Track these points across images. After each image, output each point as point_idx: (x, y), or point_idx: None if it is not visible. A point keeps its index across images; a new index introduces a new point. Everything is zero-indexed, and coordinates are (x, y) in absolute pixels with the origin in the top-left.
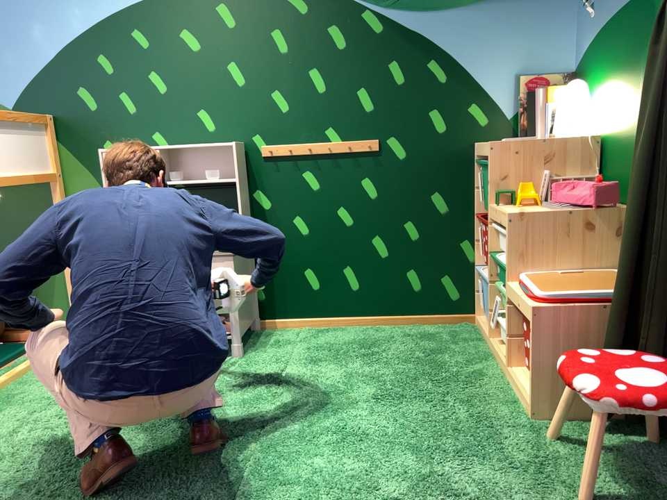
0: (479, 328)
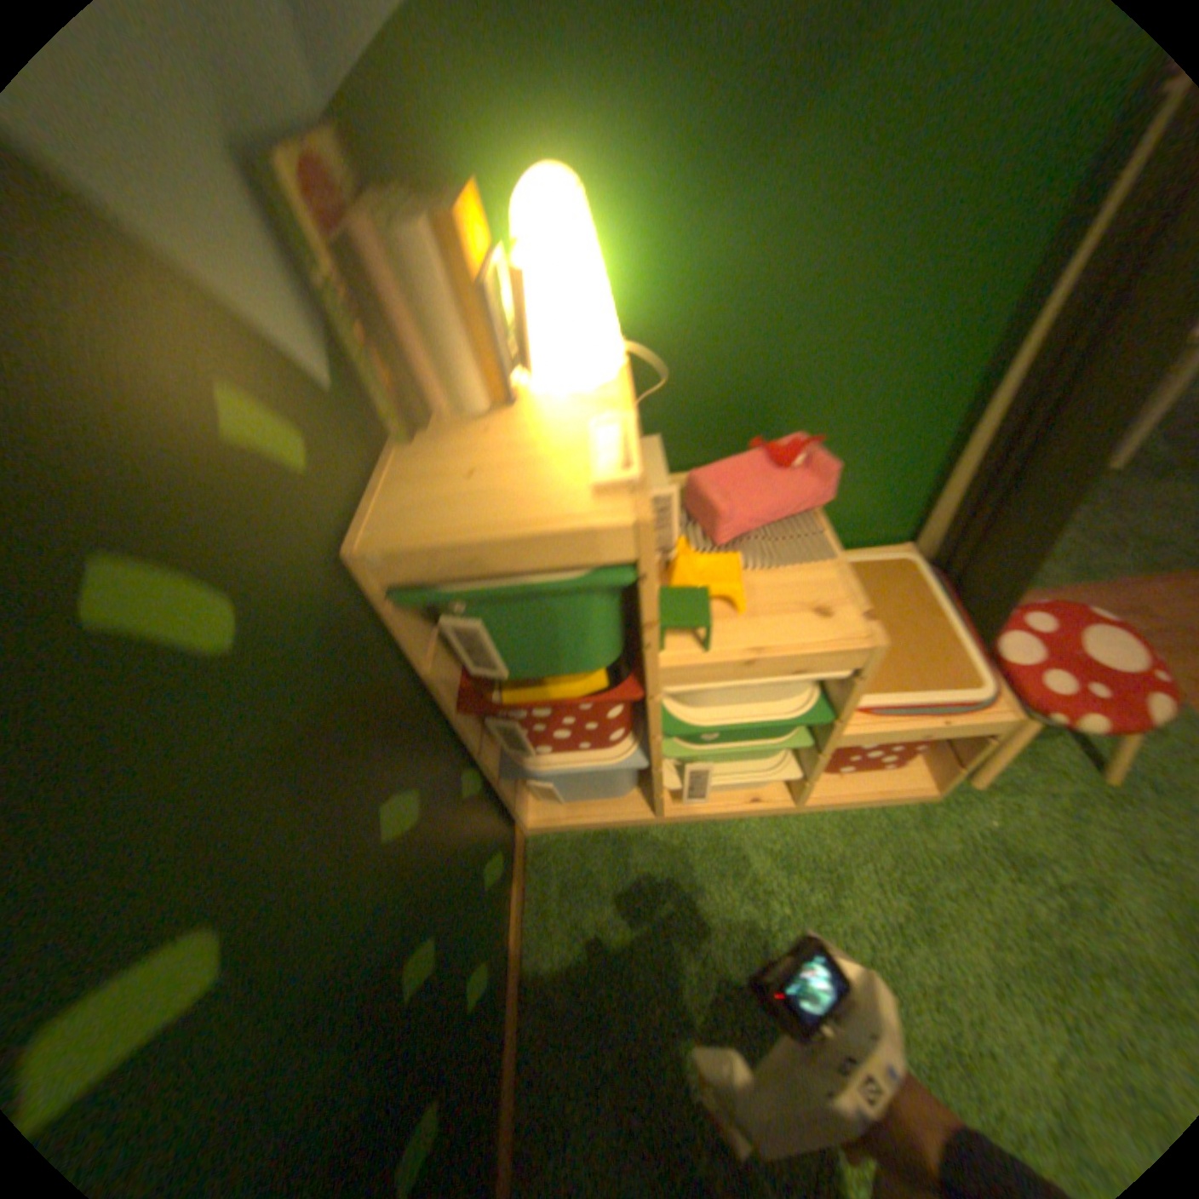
0: (564, 826)
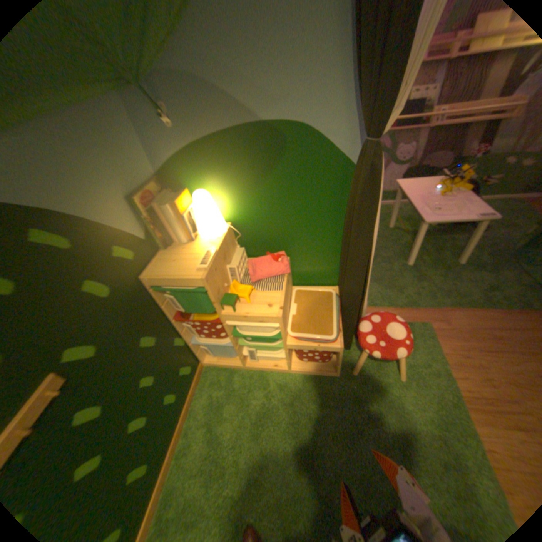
0: (215, 365)
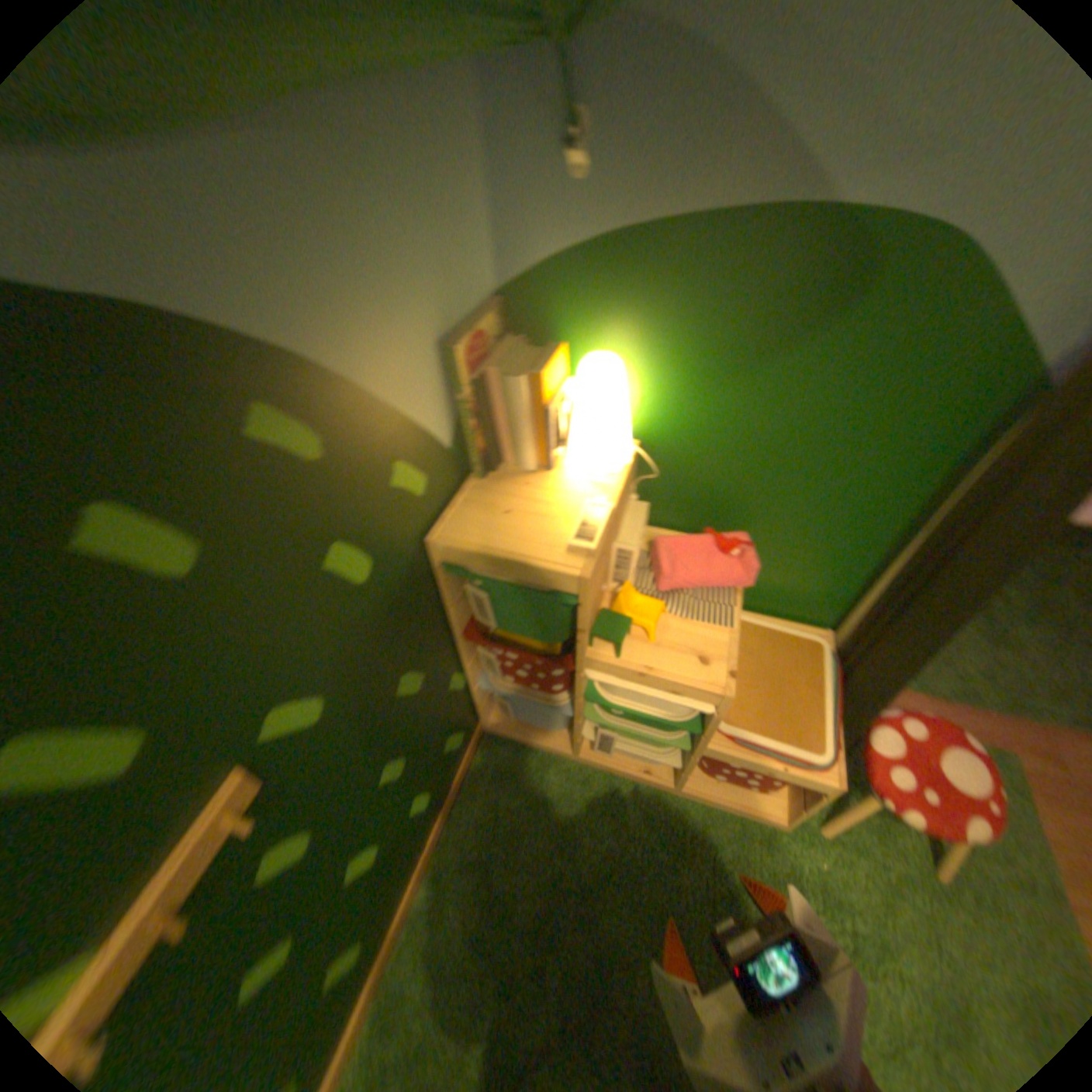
0: (511, 735)
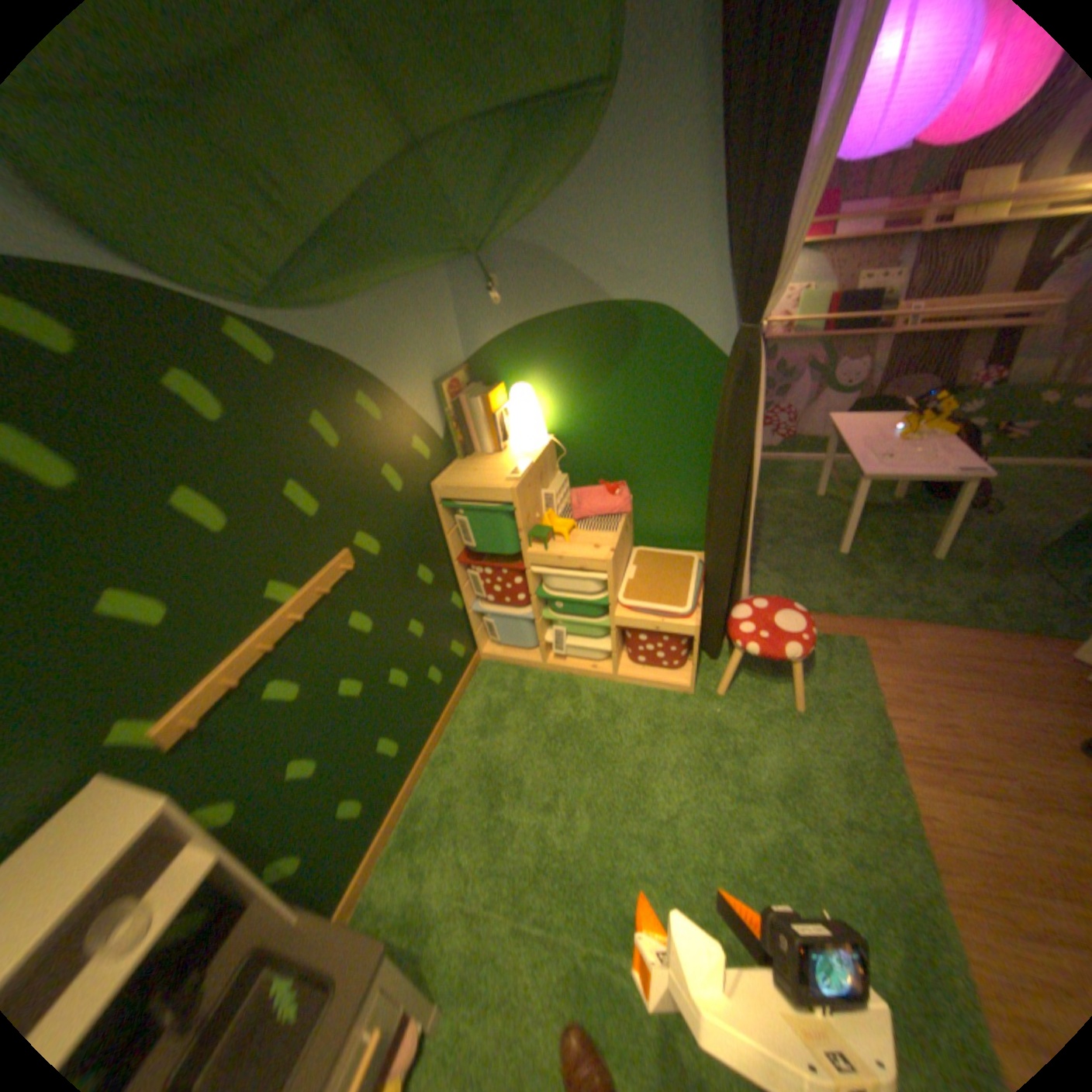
0: (499, 659)
